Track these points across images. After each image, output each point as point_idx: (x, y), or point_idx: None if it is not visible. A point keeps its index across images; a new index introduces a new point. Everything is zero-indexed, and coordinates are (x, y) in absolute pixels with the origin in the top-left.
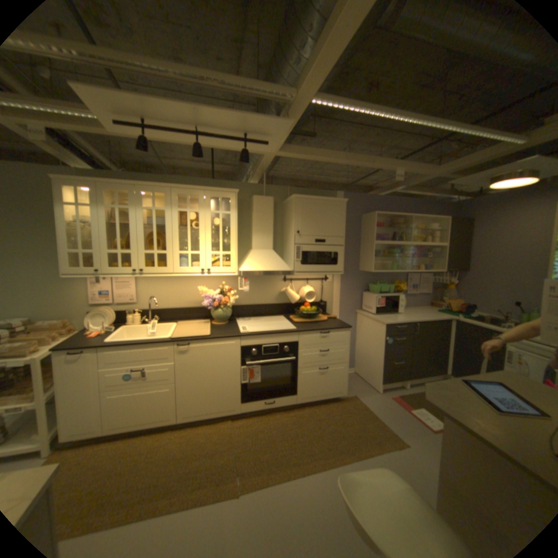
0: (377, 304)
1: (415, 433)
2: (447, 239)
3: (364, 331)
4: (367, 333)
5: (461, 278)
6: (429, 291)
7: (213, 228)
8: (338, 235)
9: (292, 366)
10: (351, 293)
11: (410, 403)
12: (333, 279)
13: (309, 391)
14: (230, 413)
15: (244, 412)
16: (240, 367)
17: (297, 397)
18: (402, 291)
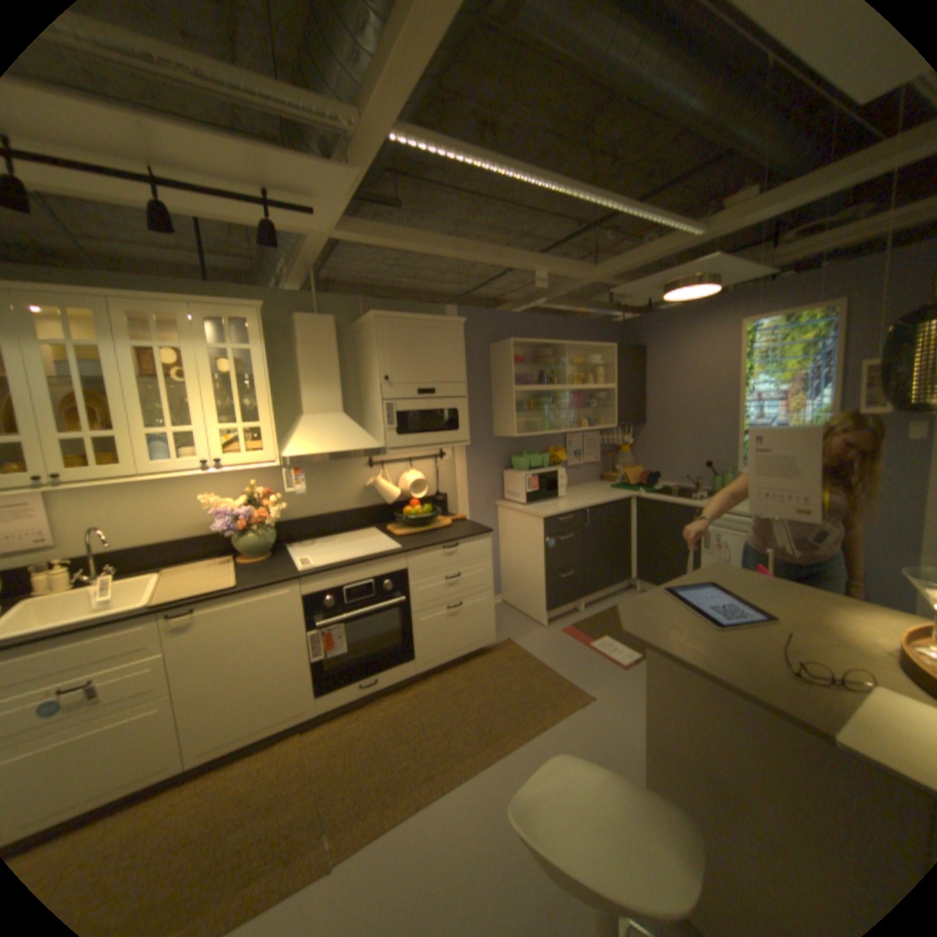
0: (527, 488)
1: (599, 677)
2: (613, 379)
3: (510, 534)
4: (516, 536)
5: (636, 435)
6: (596, 458)
7: (219, 379)
8: (455, 380)
9: (402, 613)
10: (485, 475)
11: (587, 633)
12: (454, 454)
13: (435, 649)
14: (295, 721)
15: (322, 714)
16: (306, 635)
17: (415, 664)
18: (560, 463)
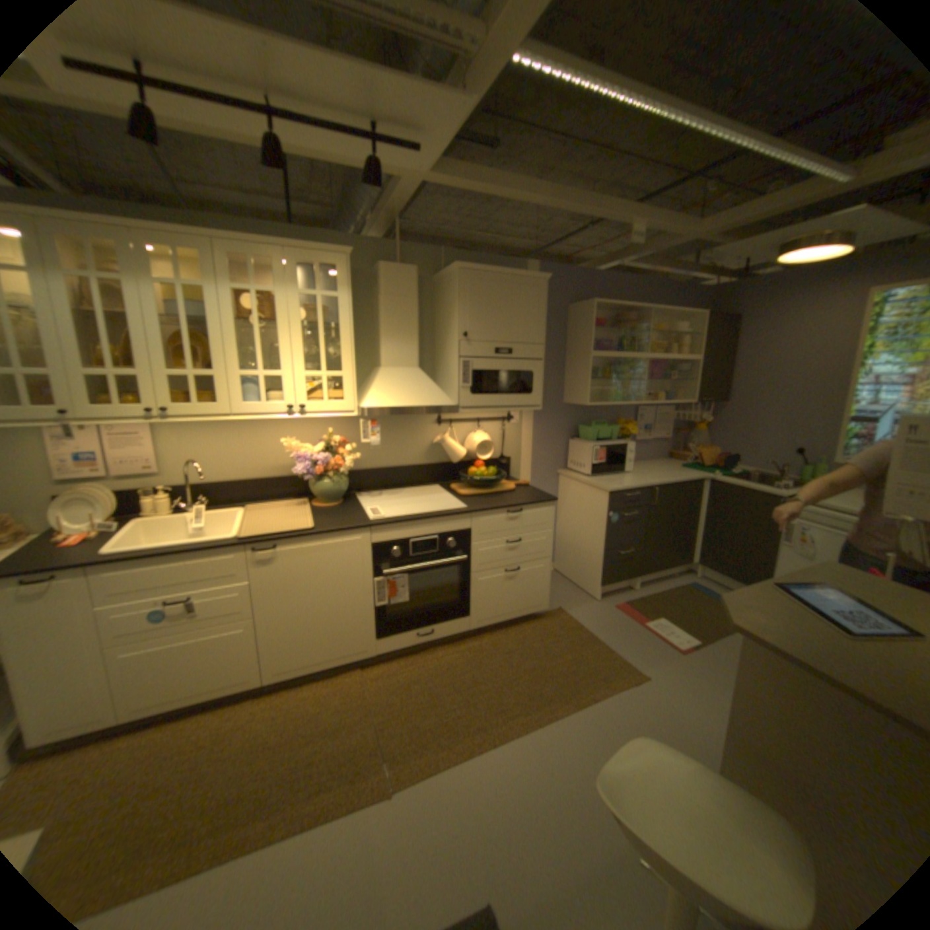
0: (594, 459)
1: (655, 658)
2: (700, 350)
3: (570, 504)
4: (576, 507)
5: (716, 412)
6: (667, 434)
7: (304, 326)
8: (533, 340)
9: (462, 571)
10: (549, 441)
11: (643, 612)
12: (521, 418)
13: (490, 608)
14: (357, 657)
15: (382, 654)
16: (372, 581)
17: (470, 620)
18: (629, 436)
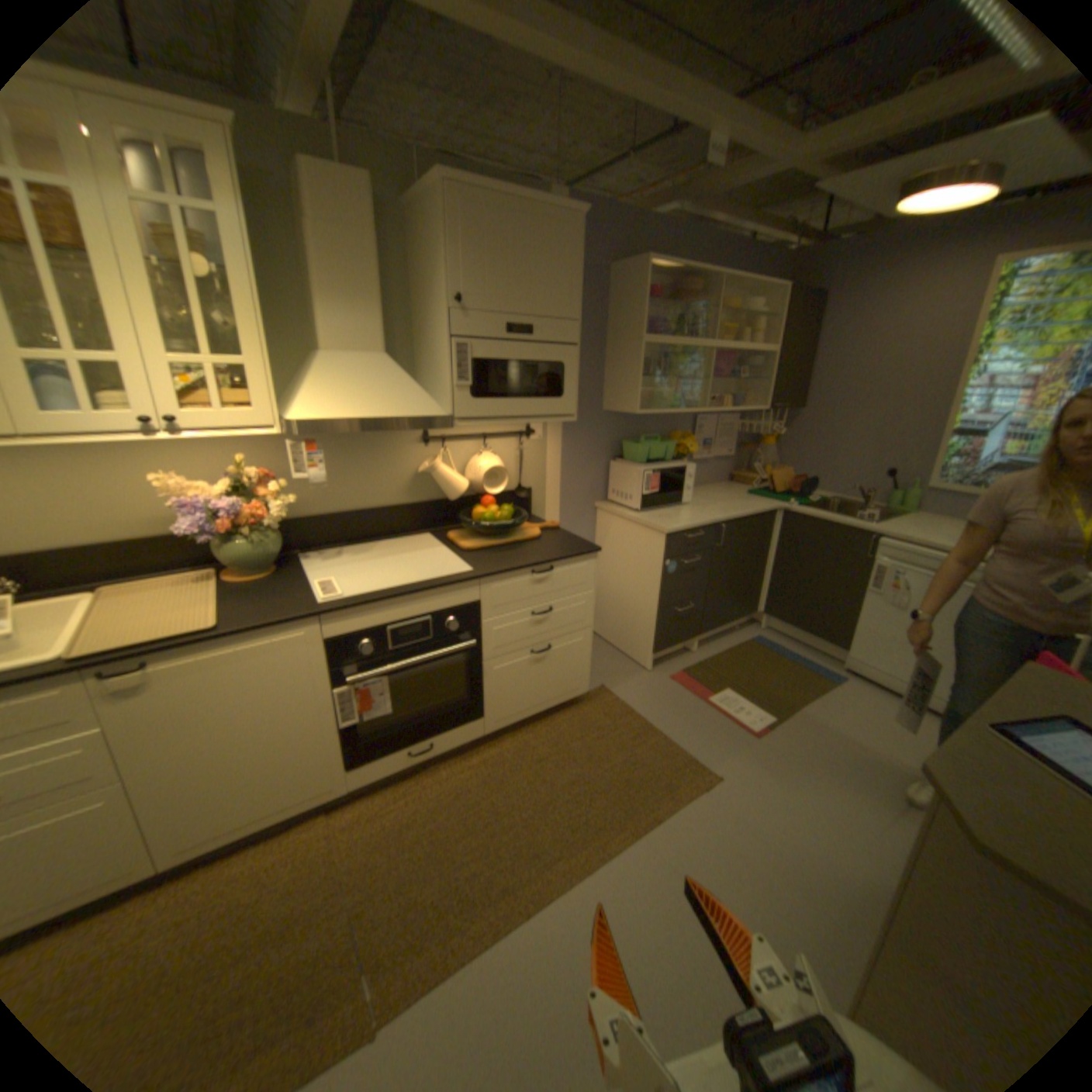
0: (644, 488)
1: (724, 746)
2: (777, 338)
3: (613, 548)
4: (620, 552)
5: (788, 422)
6: (730, 451)
7: (165, 269)
8: (564, 313)
9: (470, 659)
10: (585, 464)
11: (704, 682)
12: (546, 432)
13: (512, 702)
14: (319, 799)
15: (358, 788)
16: (332, 691)
17: (485, 721)
18: (686, 455)
